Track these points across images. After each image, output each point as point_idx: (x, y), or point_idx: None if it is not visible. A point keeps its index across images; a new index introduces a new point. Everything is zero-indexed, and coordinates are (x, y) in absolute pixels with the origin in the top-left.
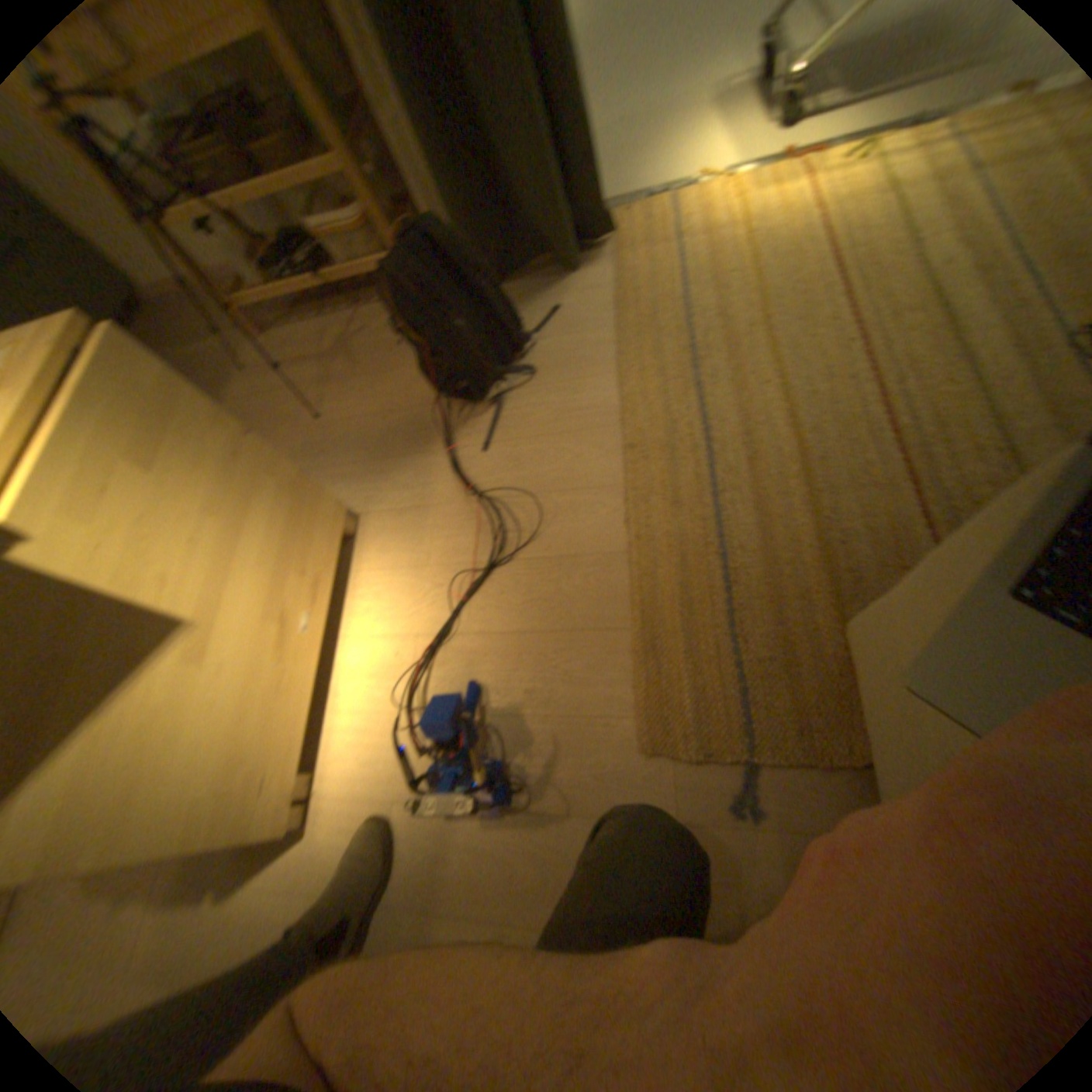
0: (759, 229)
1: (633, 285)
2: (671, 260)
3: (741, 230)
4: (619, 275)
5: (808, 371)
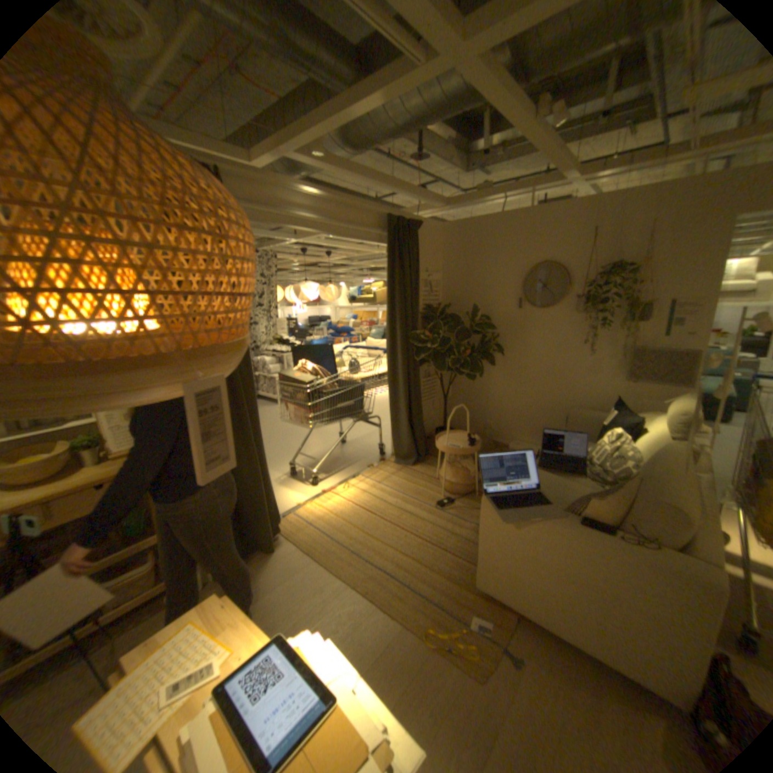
0: (337, 513)
1: (307, 545)
2: (314, 532)
3: (331, 515)
4: (297, 544)
5: (393, 541)
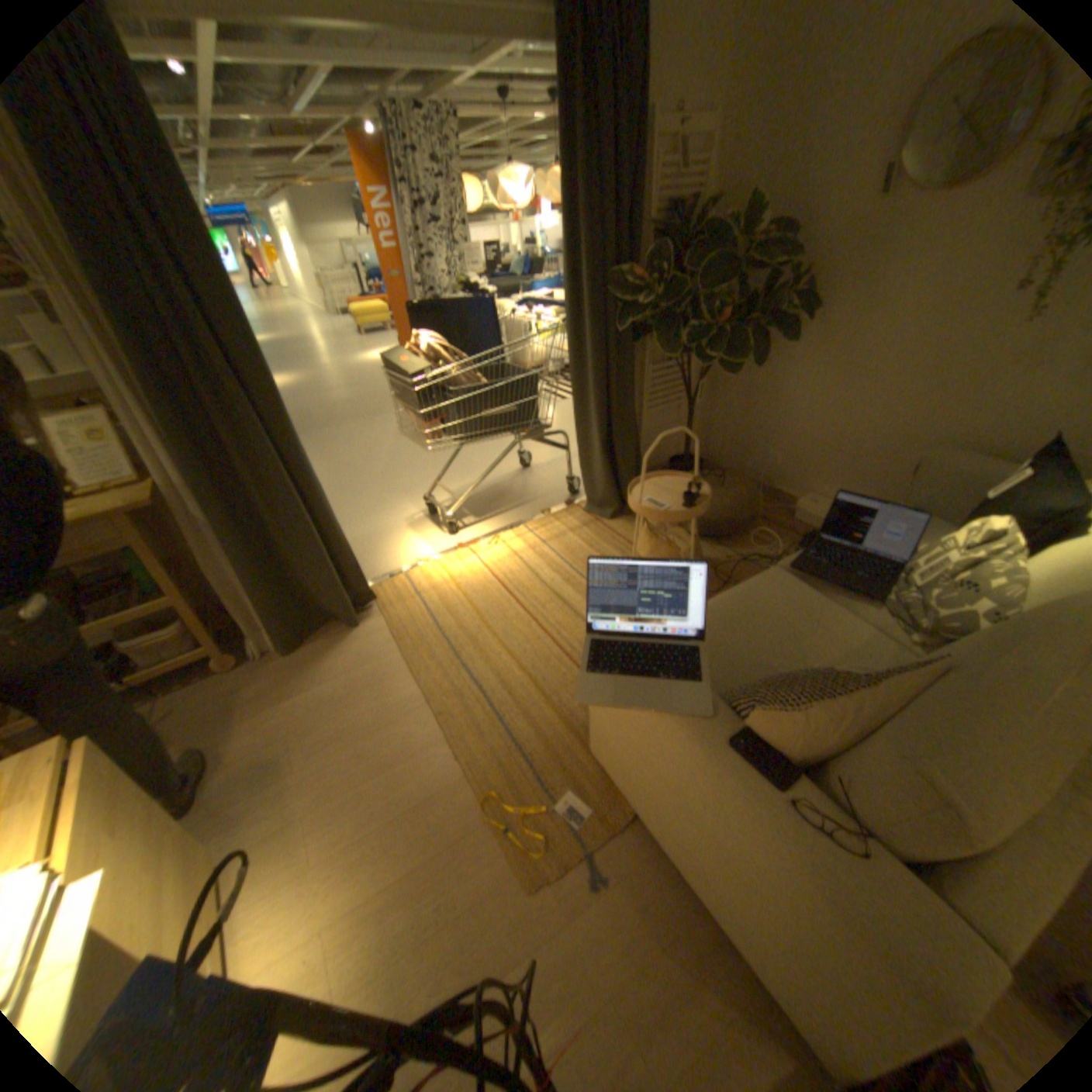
0: (462, 583)
1: (401, 625)
2: (419, 607)
3: (453, 585)
4: (390, 622)
5: (517, 642)
